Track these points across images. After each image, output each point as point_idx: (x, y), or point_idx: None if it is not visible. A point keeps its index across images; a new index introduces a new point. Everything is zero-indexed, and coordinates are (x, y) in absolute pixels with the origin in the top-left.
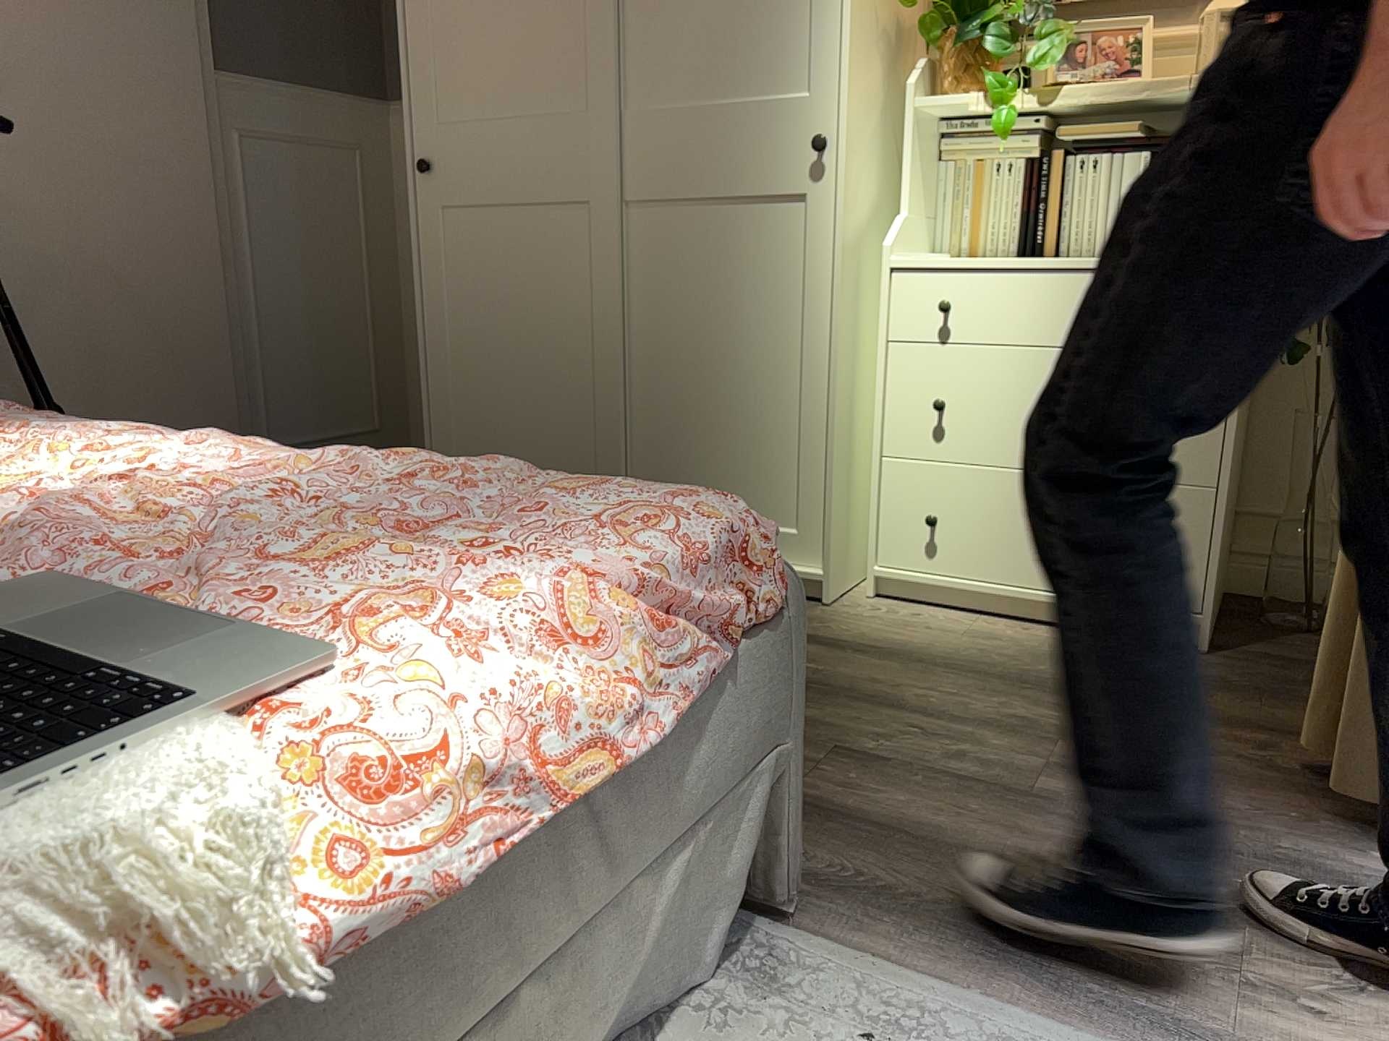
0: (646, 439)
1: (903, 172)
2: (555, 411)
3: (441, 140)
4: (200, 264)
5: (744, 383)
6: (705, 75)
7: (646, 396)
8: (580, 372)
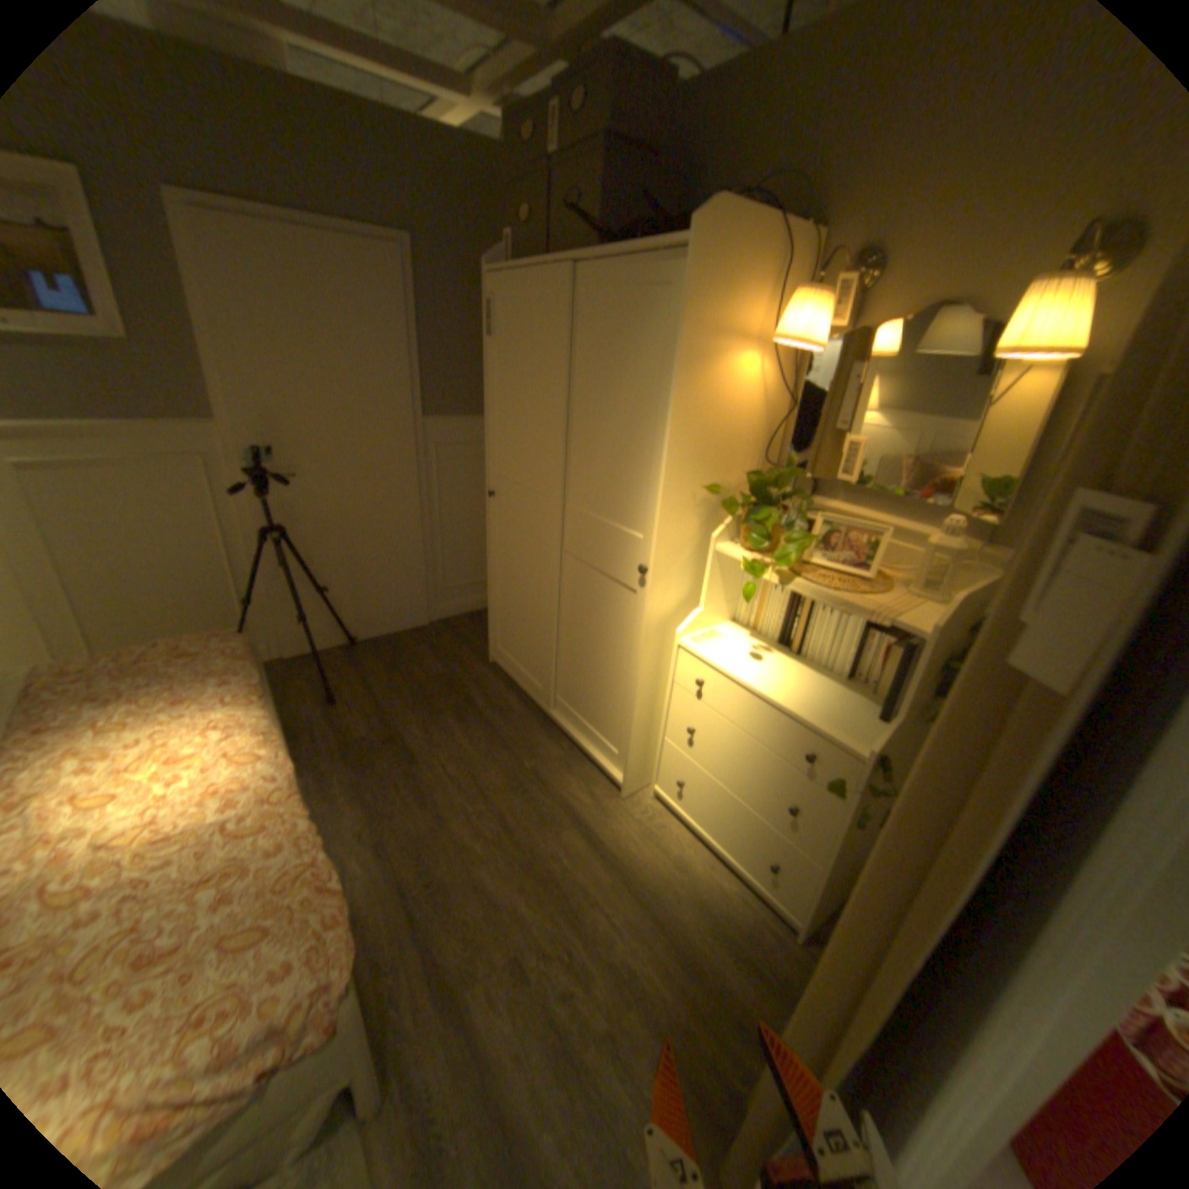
0: (566, 668)
1: (705, 585)
2: (532, 635)
3: (499, 483)
4: (407, 511)
5: (604, 668)
6: (601, 502)
7: (567, 649)
8: (542, 623)
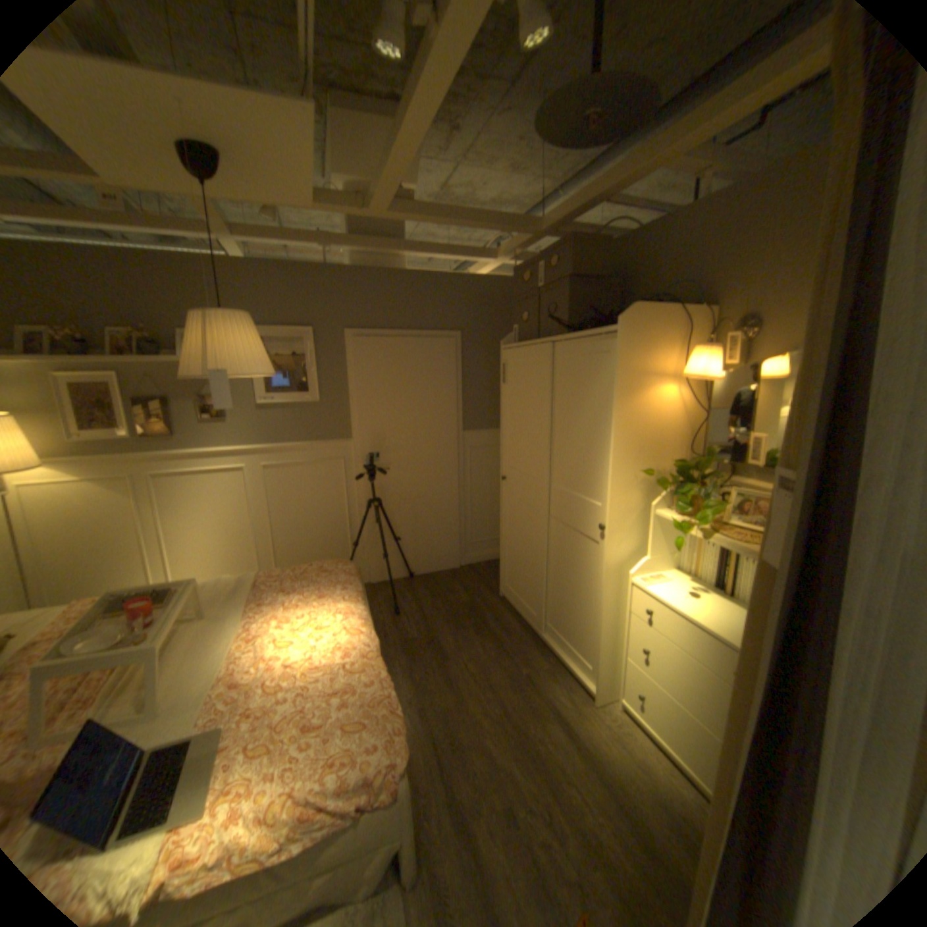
0: (552, 601)
1: (650, 539)
2: (529, 576)
3: (508, 471)
4: (450, 490)
5: (579, 600)
6: (573, 482)
7: (553, 586)
8: (535, 567)
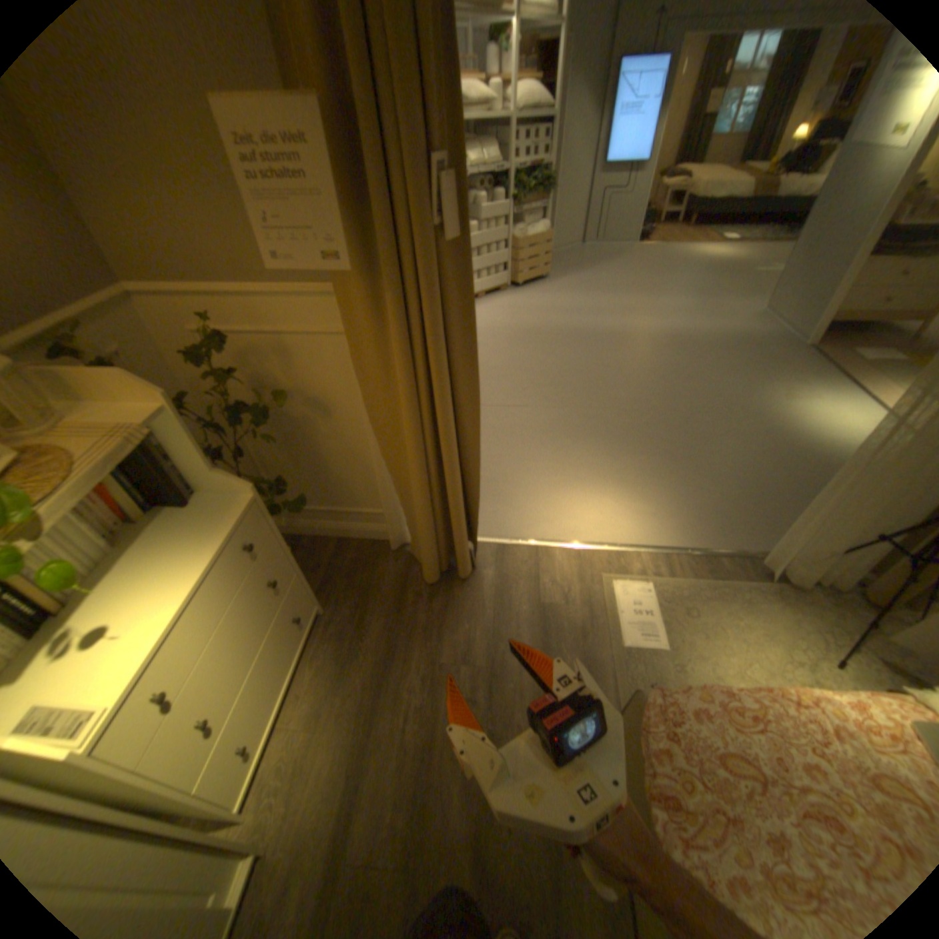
0: None
1: None
2: None
3: None
4: None
5: None
6: None
7: None
8: None
